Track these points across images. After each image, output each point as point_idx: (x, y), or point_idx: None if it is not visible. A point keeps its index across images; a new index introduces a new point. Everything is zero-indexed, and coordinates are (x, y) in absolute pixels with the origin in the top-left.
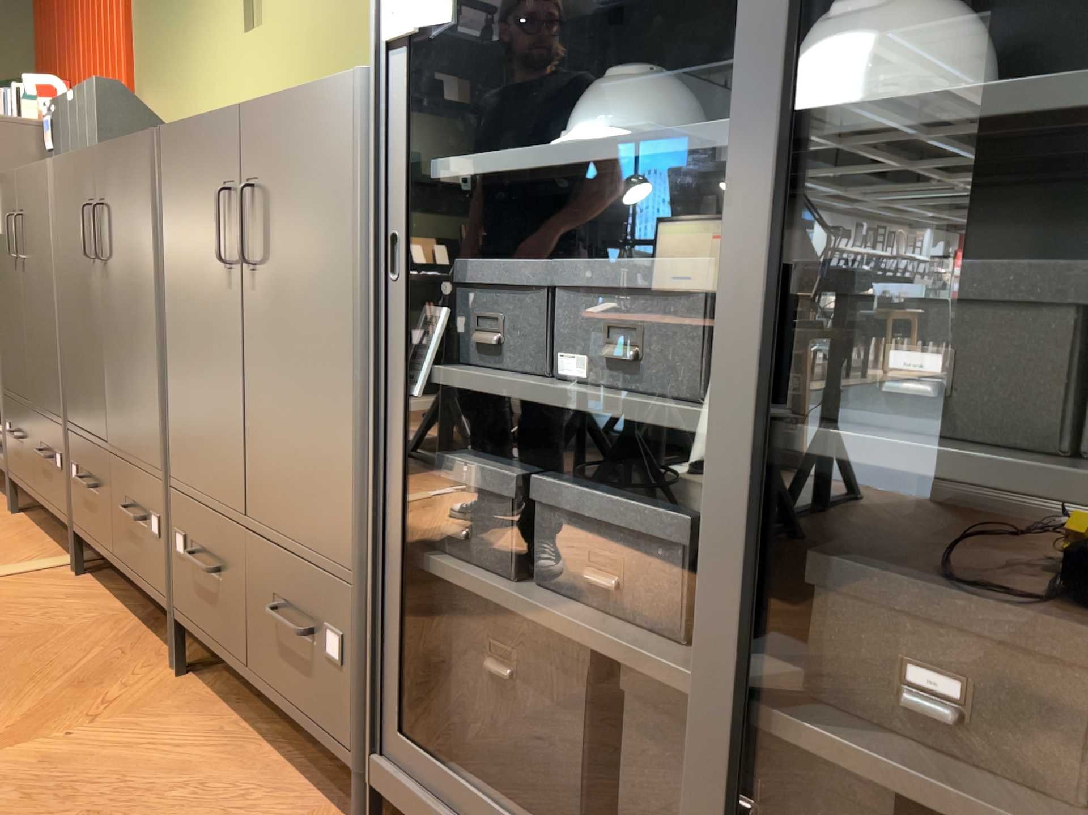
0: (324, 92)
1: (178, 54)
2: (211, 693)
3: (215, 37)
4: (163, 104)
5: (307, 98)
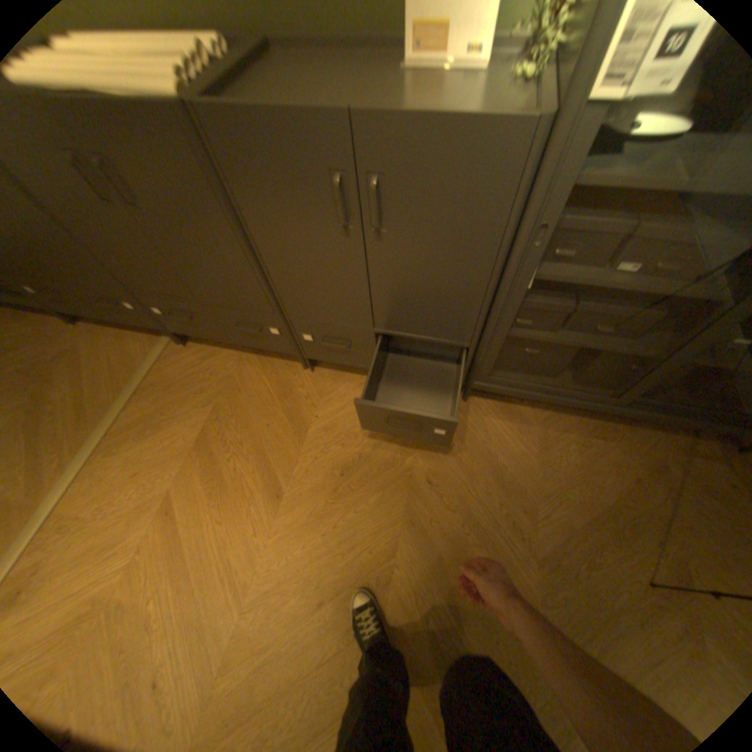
0: (489, 127)
1: None
2: (333, 371)
3: None
4: None
5: (463, 126)
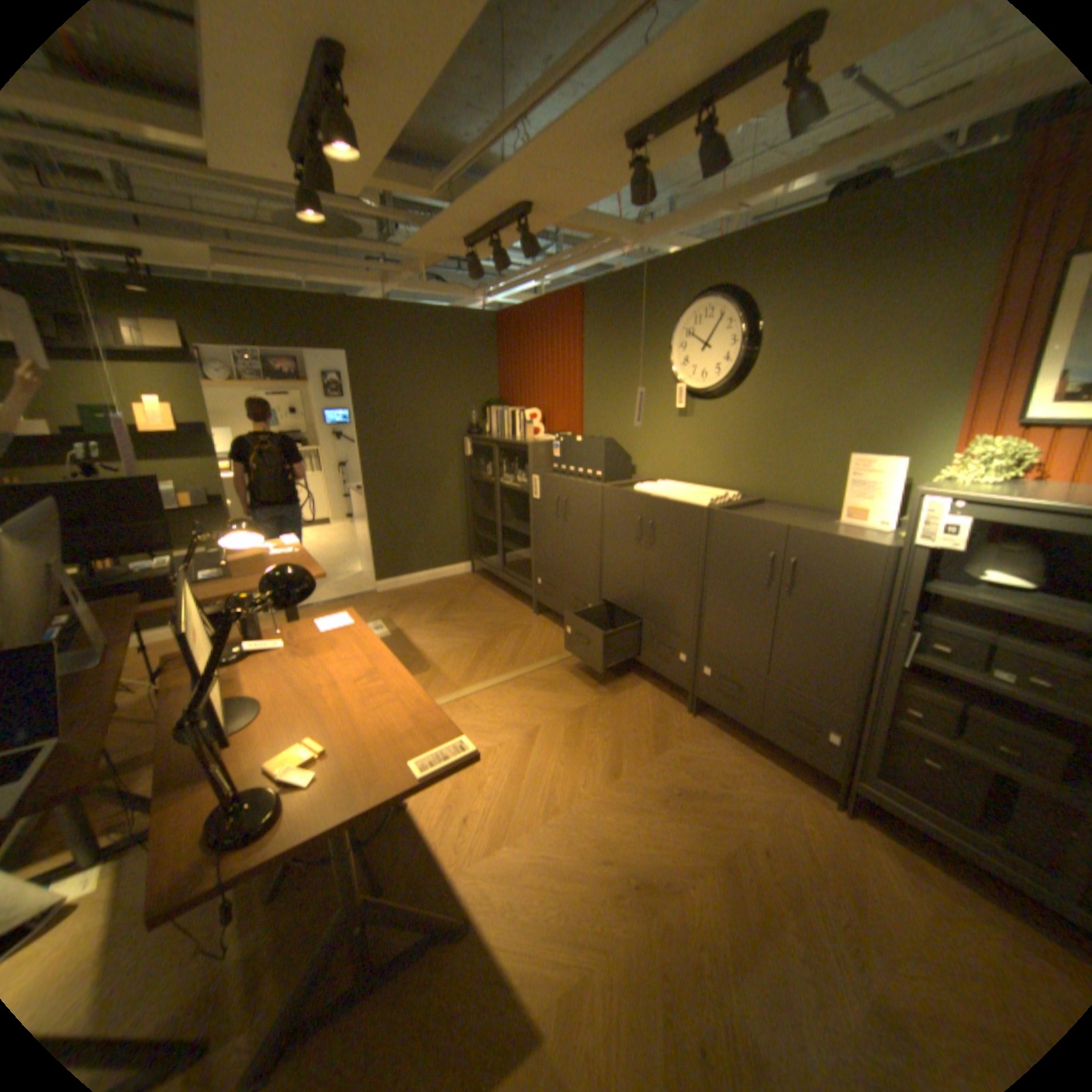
0: (863, 546)
1: (621, 411)
2: (714, 727)
3: (654, 411)
4: (606, 431)
5: (848, 543)
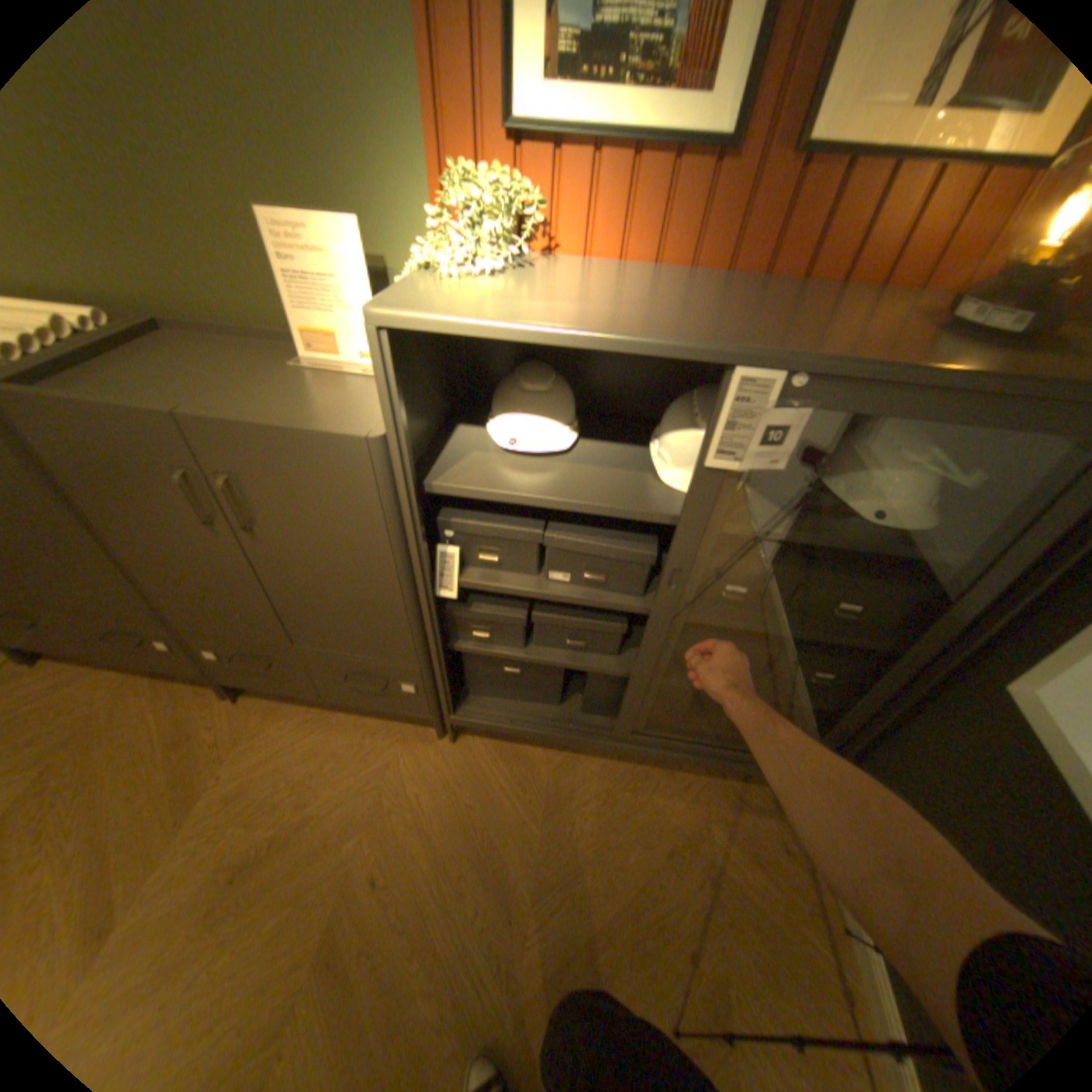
0: (324, 442)
1: None
2: (267, 700)
3: None
4: None
5: (297, 439)
